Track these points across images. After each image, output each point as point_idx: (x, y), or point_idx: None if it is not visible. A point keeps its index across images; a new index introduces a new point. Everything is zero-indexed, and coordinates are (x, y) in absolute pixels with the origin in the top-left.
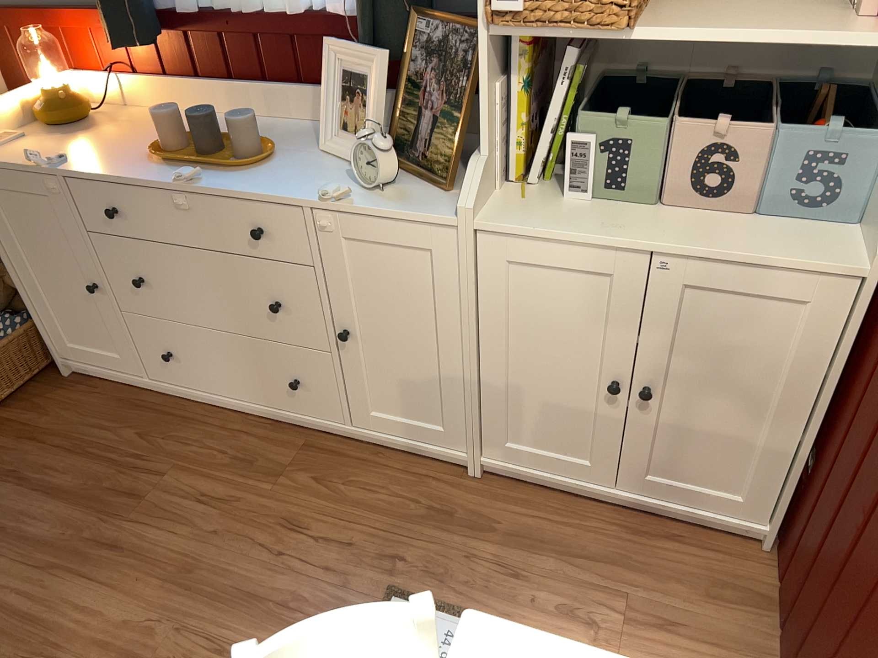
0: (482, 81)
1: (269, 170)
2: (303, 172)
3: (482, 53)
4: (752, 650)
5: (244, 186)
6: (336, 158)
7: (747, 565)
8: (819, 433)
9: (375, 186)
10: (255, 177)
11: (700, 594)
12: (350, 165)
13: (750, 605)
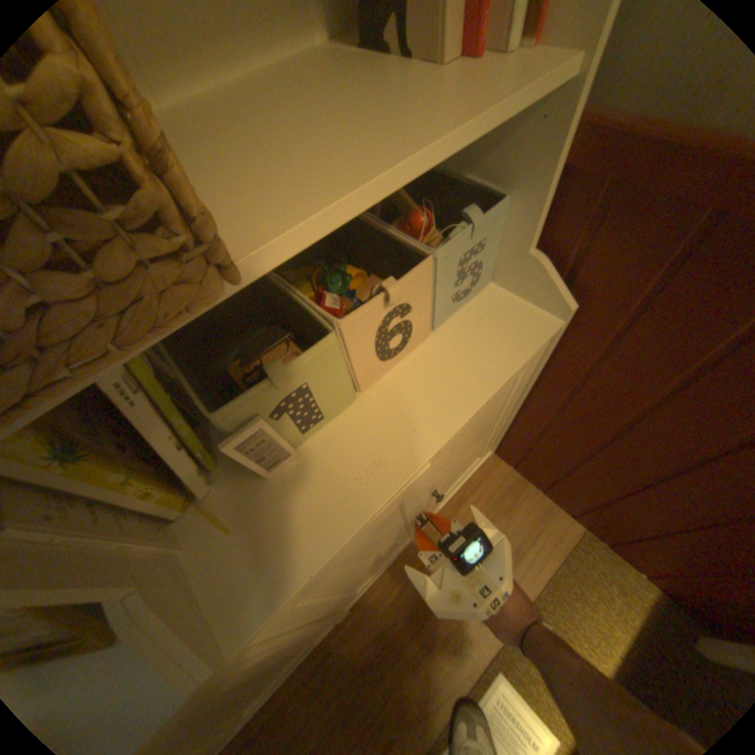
0: None
1: None
2: None
3: None
4: (552, 517)
5: None
6: None
7: (499, 475)
8: (525, 408)
9: None
10: None
11: (508, 518)
12: None
13: (524, 495)
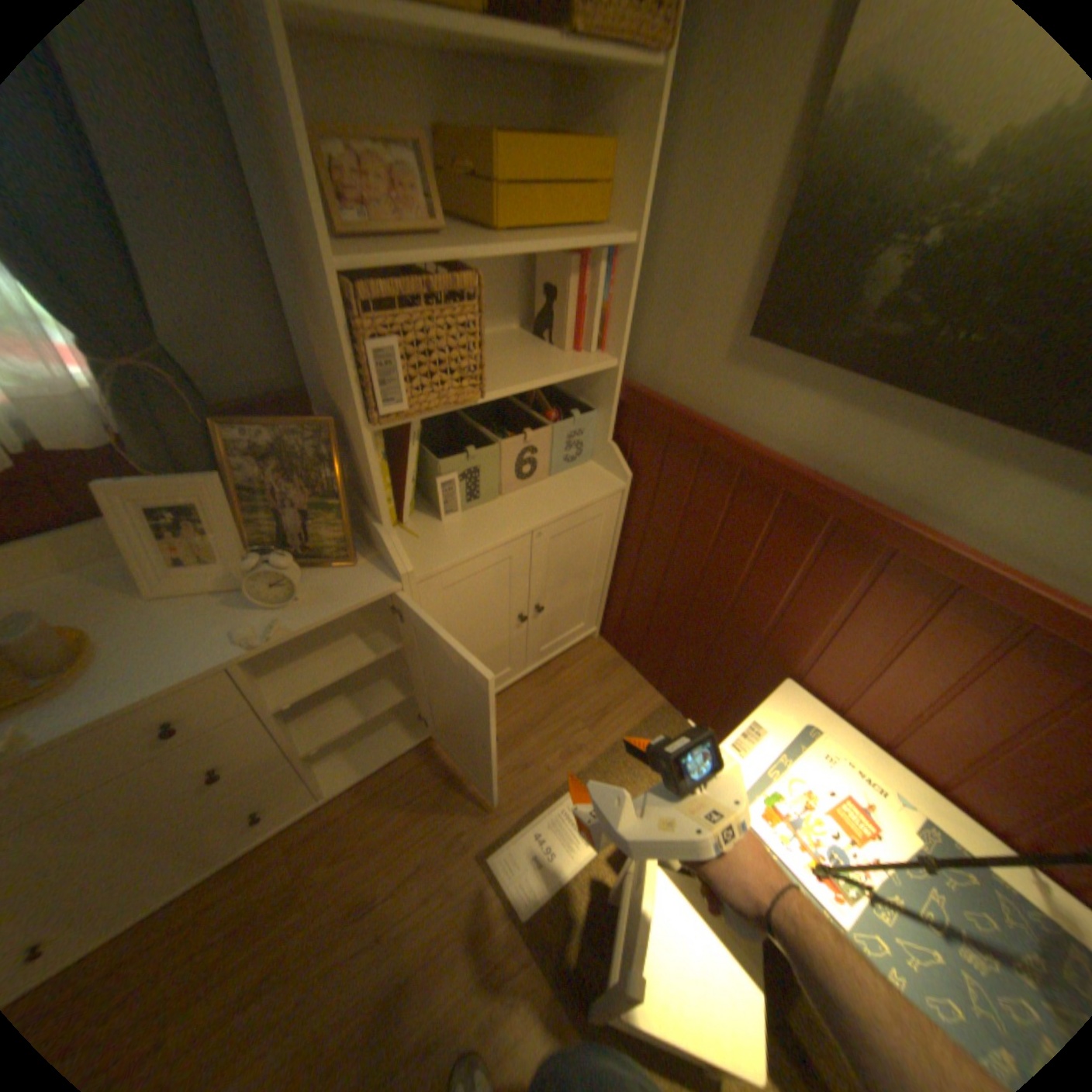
0: (369, 467)
1: (101, 661)
2: (159, 635)
3: (364, 445)
4: (639, 690)
5: (101, 701)
6: (174, 597)
7: (600, 654)
8: (616, 570)
9: (289, 601)
10: (98, 681)
11: (601, 686)
12: (209, 595)
13: (619, 671)
